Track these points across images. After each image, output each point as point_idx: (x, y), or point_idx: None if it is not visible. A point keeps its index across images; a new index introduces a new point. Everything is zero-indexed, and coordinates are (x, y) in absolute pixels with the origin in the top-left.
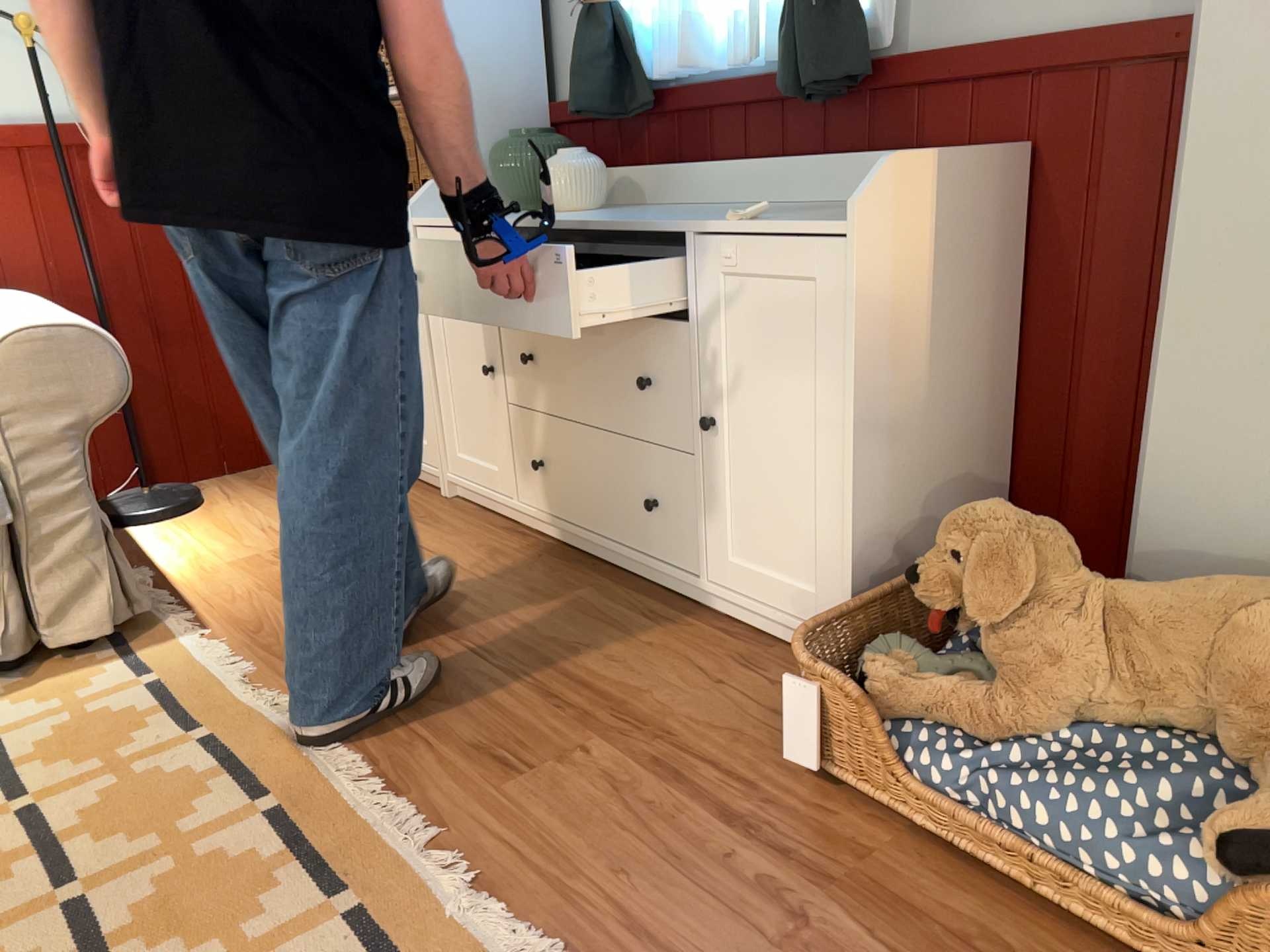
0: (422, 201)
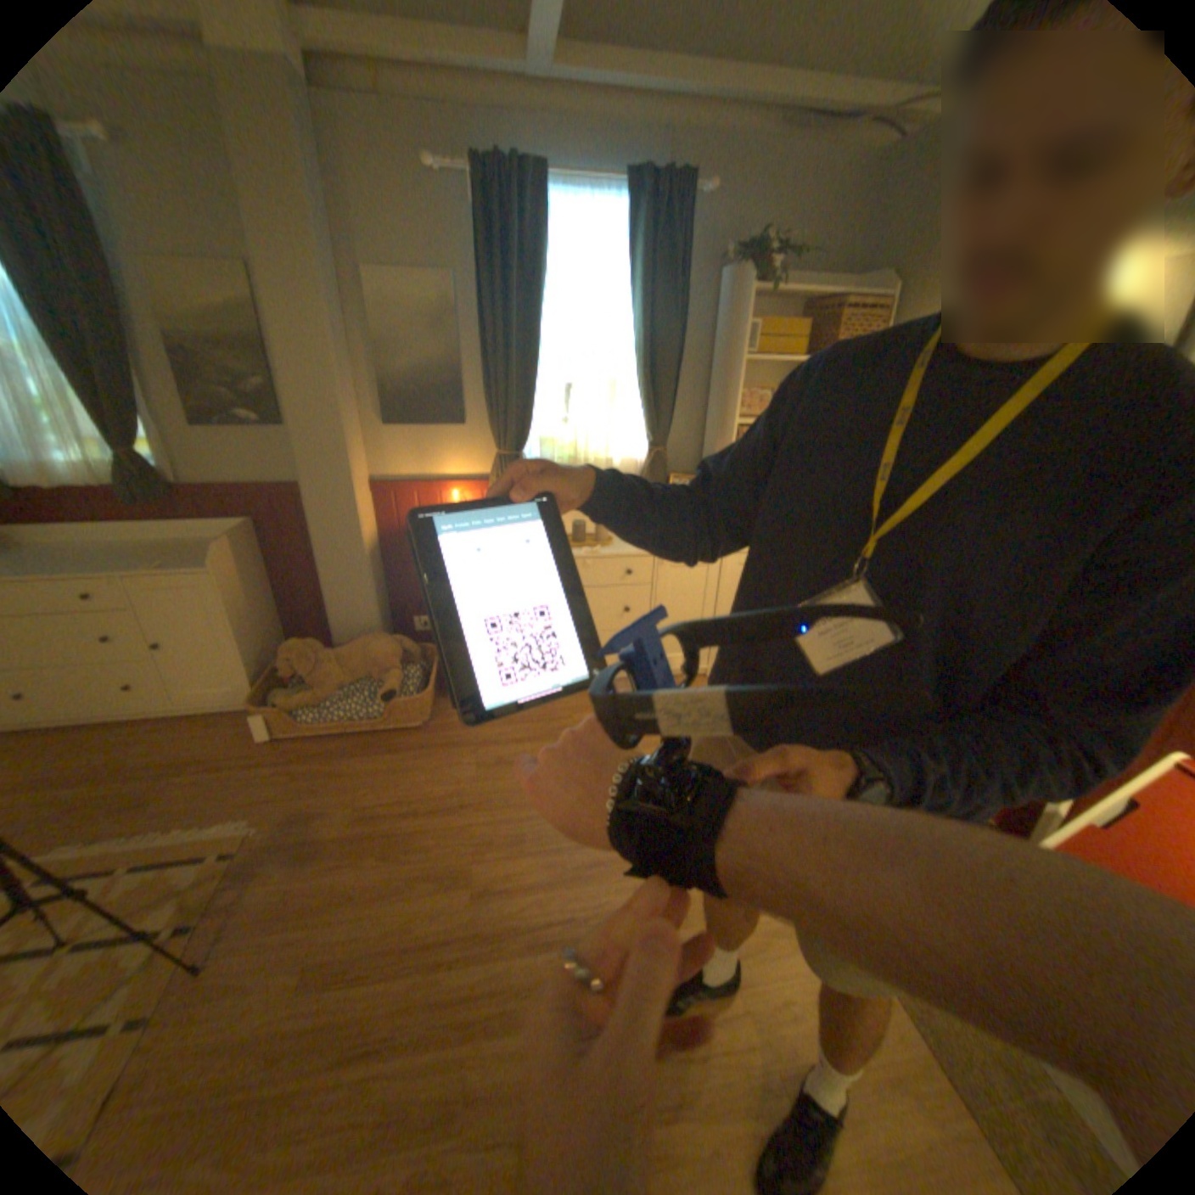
0: None
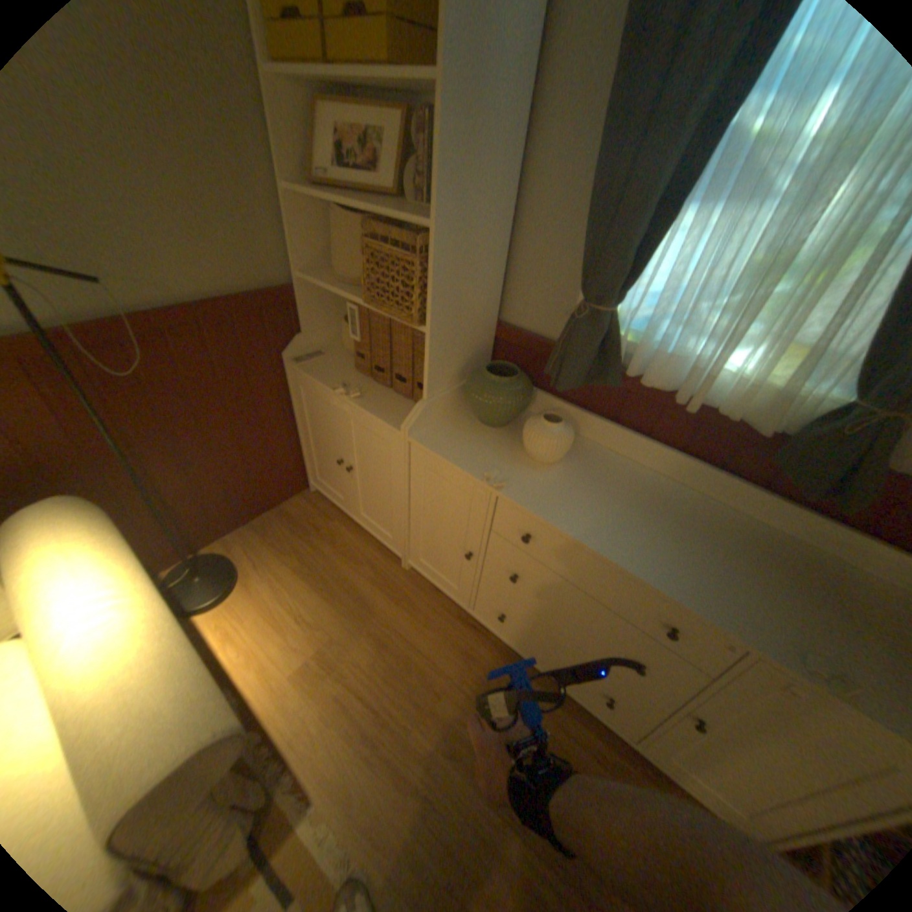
0: (417, 421)
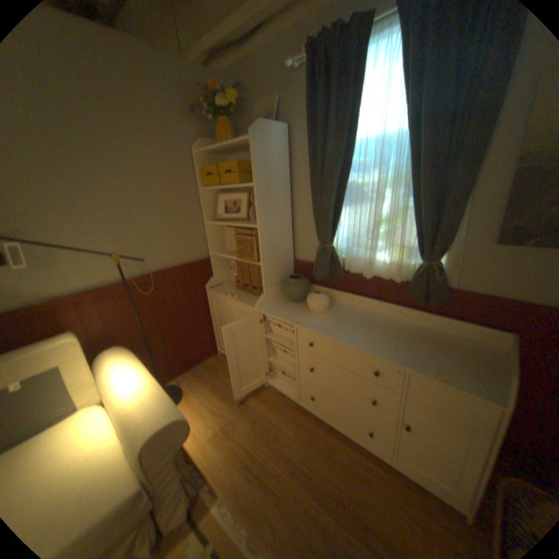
0: (261, 303)
